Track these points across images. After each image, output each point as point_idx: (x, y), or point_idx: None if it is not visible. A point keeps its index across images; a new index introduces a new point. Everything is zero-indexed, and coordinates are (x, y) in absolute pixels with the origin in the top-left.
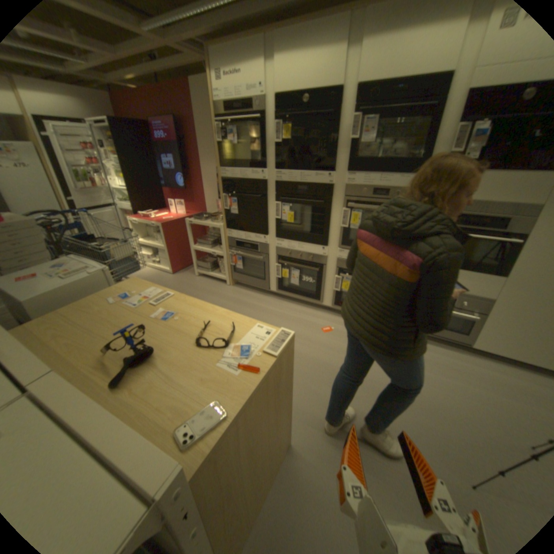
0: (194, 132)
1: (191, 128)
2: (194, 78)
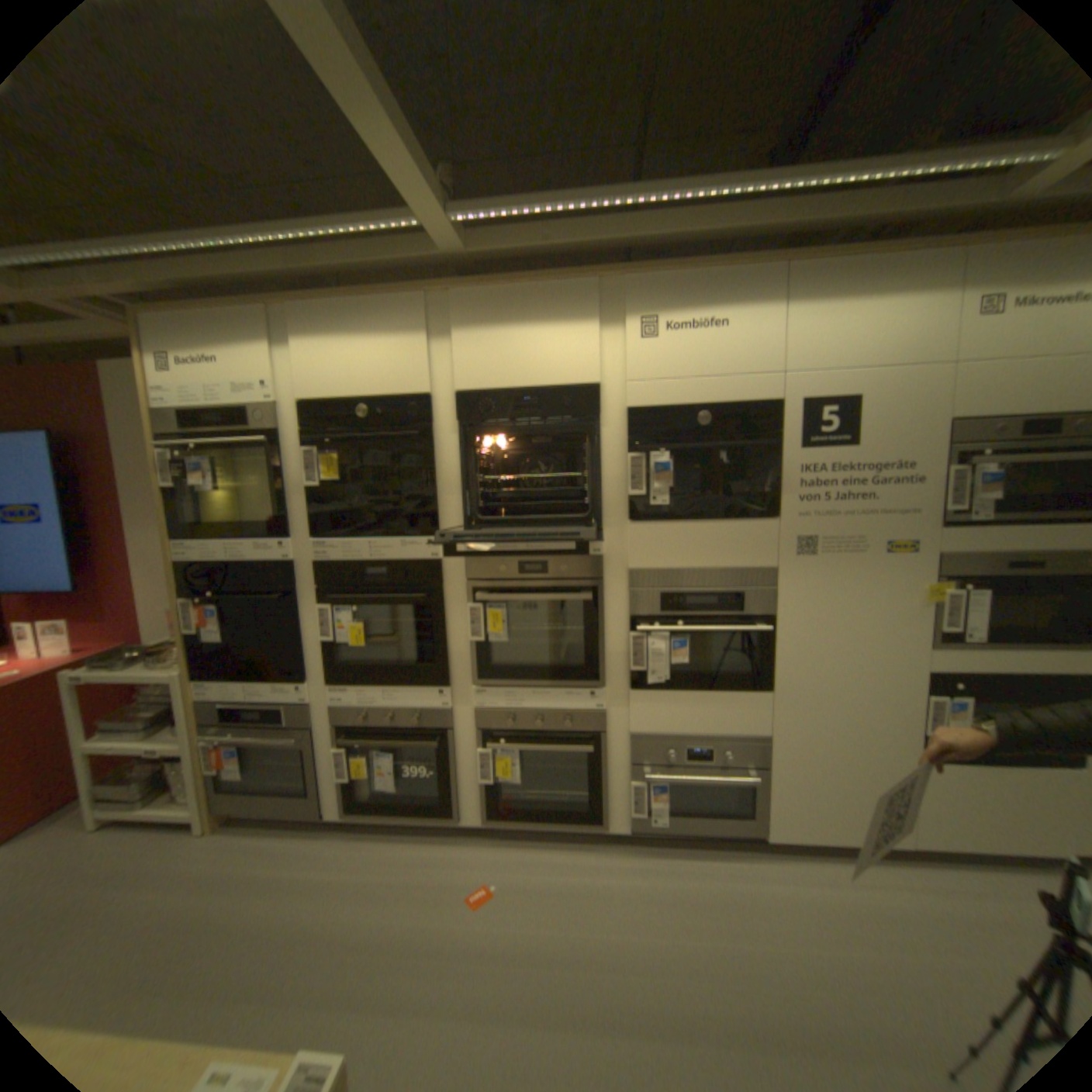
0: (113, 466)
1: (105, 458)
2: (118, 364)
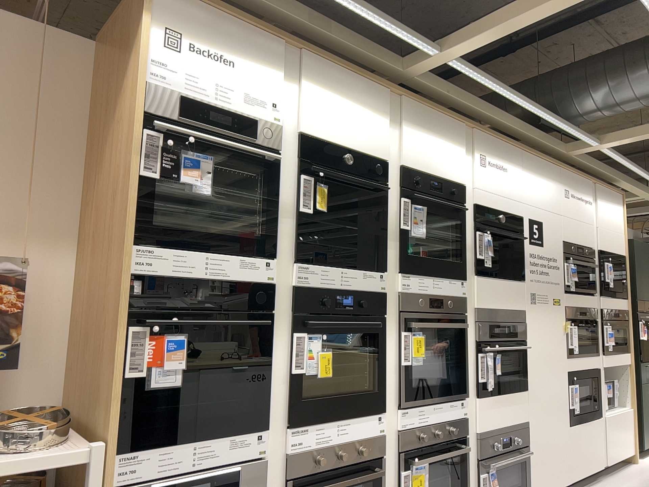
0: None
1: None
2: None
